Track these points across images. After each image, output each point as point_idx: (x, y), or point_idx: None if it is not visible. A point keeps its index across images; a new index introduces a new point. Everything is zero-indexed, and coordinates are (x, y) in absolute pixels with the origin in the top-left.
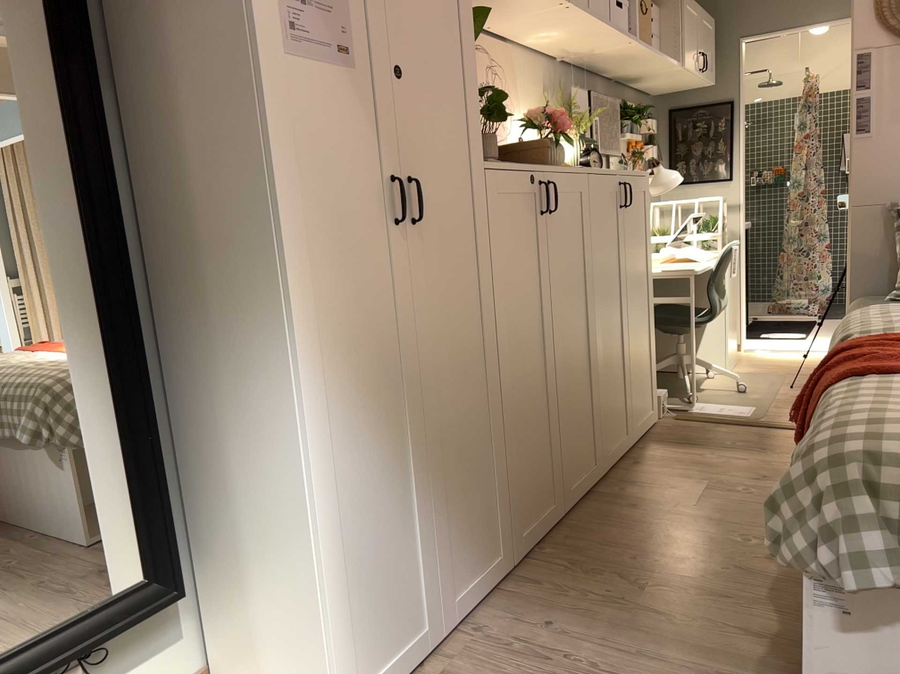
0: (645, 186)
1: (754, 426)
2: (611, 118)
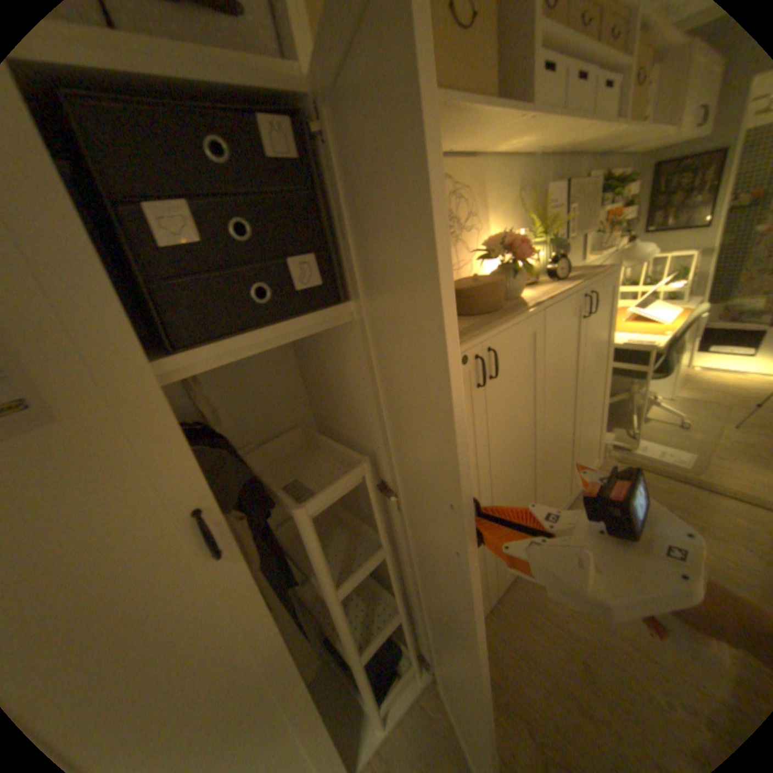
0: (619, 280)
1: (695, 489)
2: (595, 194)
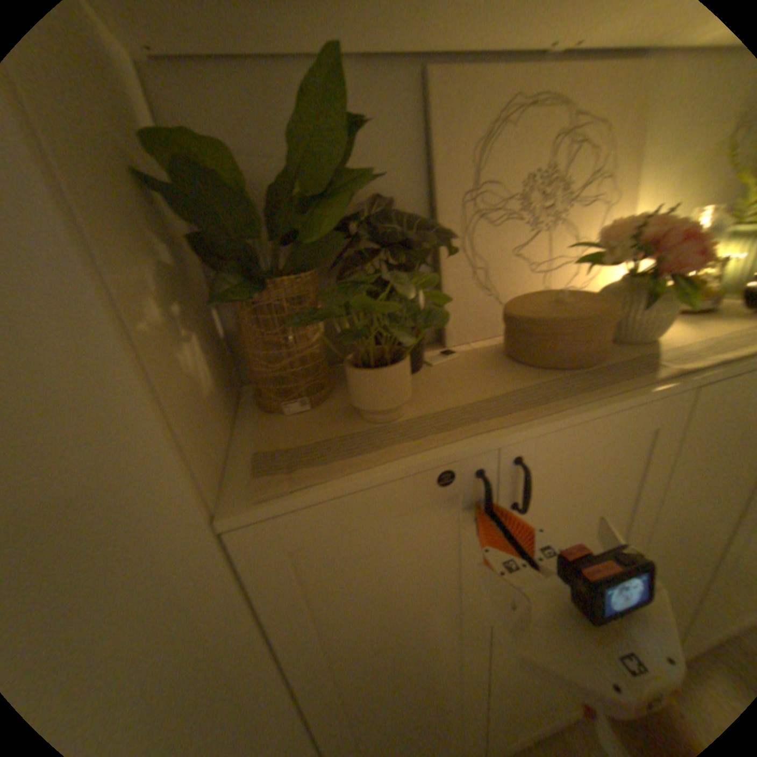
0: None
1: None
2: None
